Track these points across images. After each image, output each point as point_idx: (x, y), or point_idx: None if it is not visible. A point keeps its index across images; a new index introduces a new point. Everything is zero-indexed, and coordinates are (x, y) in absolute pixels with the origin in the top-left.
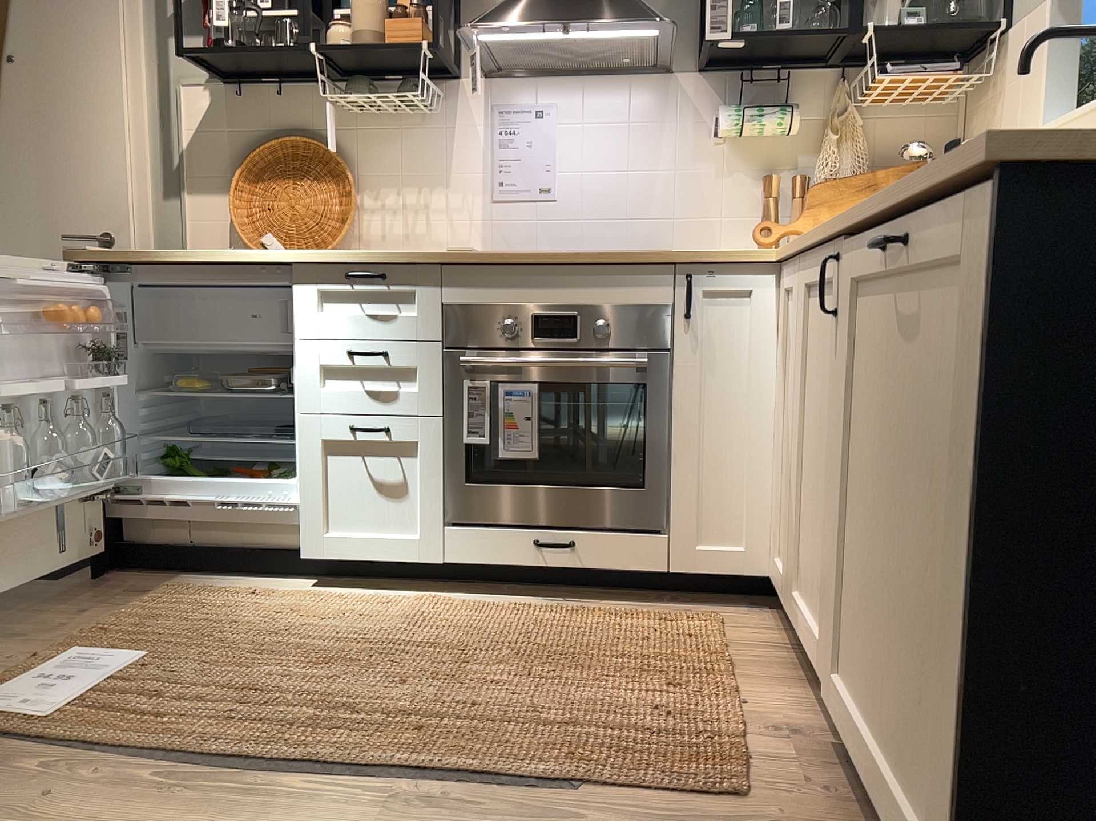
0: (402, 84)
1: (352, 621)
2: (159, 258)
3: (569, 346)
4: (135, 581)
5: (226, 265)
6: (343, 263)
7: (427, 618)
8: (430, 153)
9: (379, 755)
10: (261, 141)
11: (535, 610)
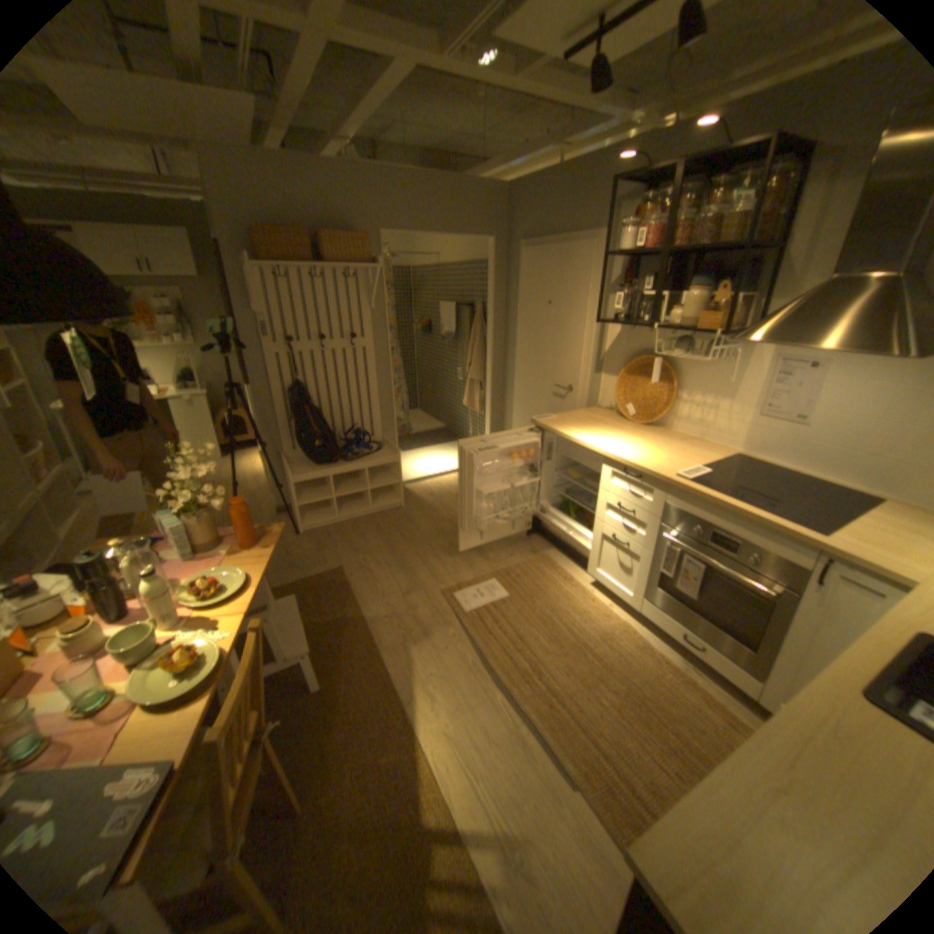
0: (712, 340)
1: (585, 617)
2: (558, 433)
3: (733, 553)
4: (538, 543)
5: (579, 445)
6: (624, 463)
7: (615, 636)
8: (728, 376)
9: (531, 702)
10: (639, 352)
11: (669, 664)
